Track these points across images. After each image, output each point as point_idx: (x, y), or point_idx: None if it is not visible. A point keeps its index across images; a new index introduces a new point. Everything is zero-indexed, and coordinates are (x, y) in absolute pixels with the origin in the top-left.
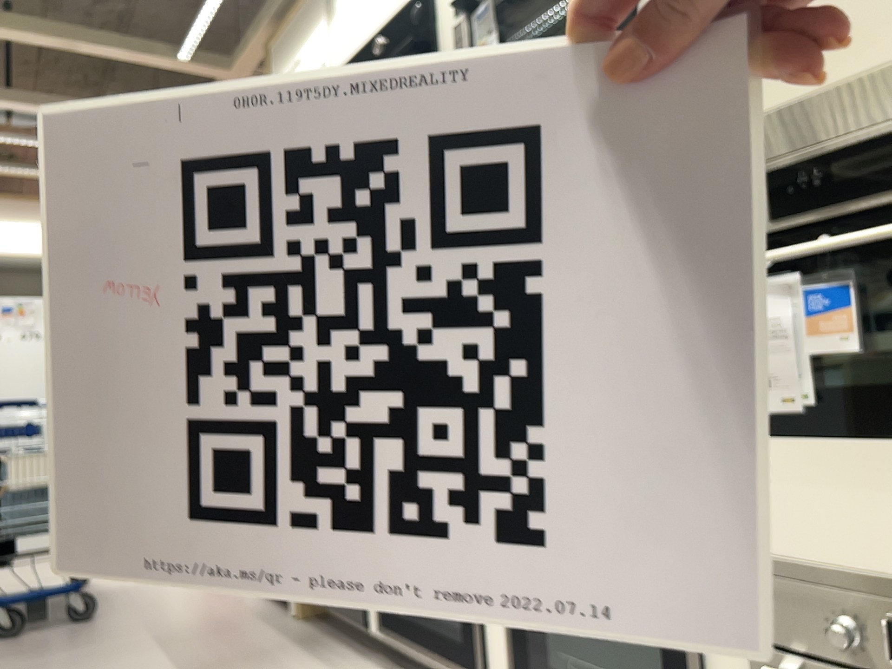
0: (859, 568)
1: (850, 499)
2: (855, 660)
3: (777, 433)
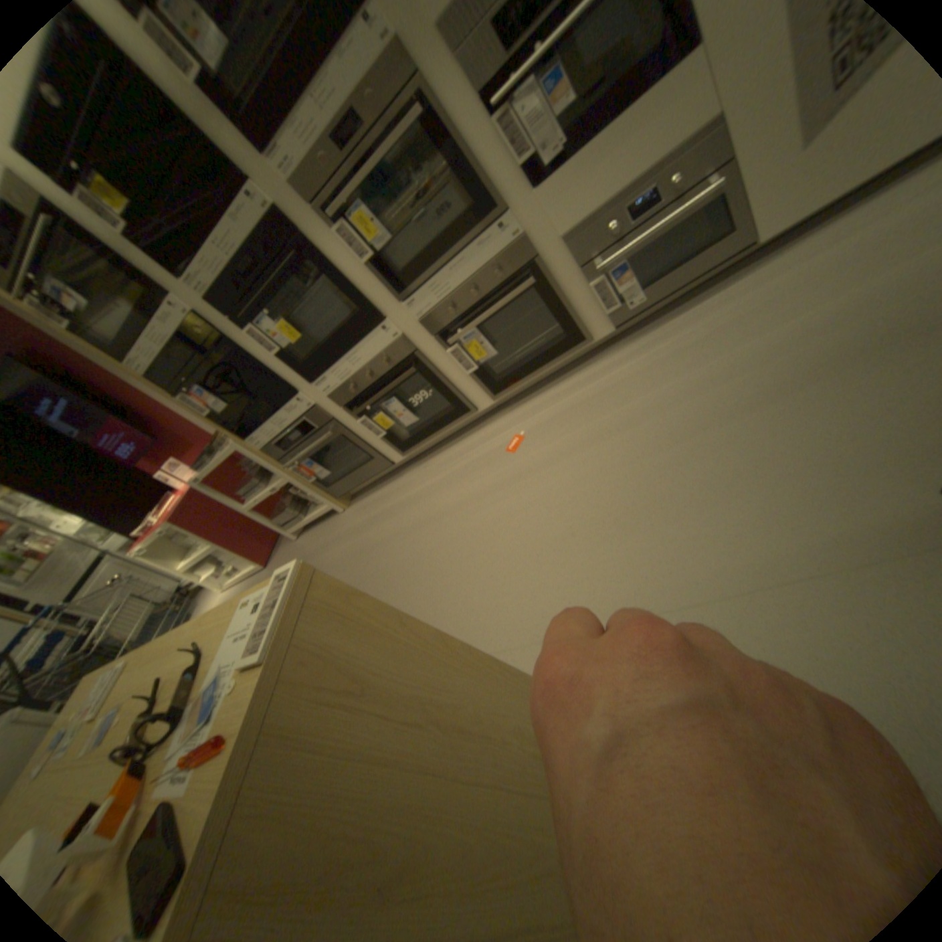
0: (608, 196)
1: (595, 170)
2: (620, 232)
3: (555, 167)
